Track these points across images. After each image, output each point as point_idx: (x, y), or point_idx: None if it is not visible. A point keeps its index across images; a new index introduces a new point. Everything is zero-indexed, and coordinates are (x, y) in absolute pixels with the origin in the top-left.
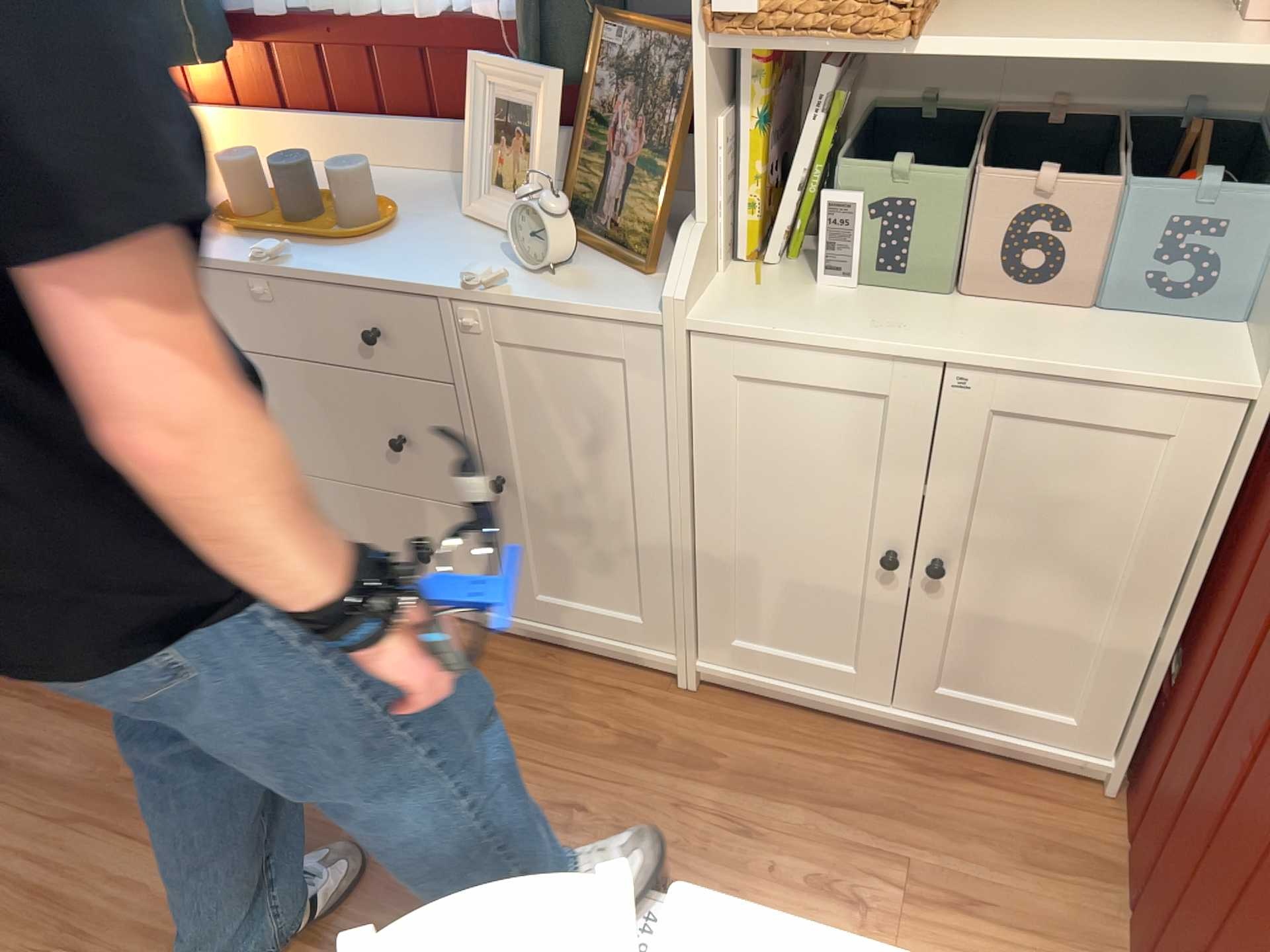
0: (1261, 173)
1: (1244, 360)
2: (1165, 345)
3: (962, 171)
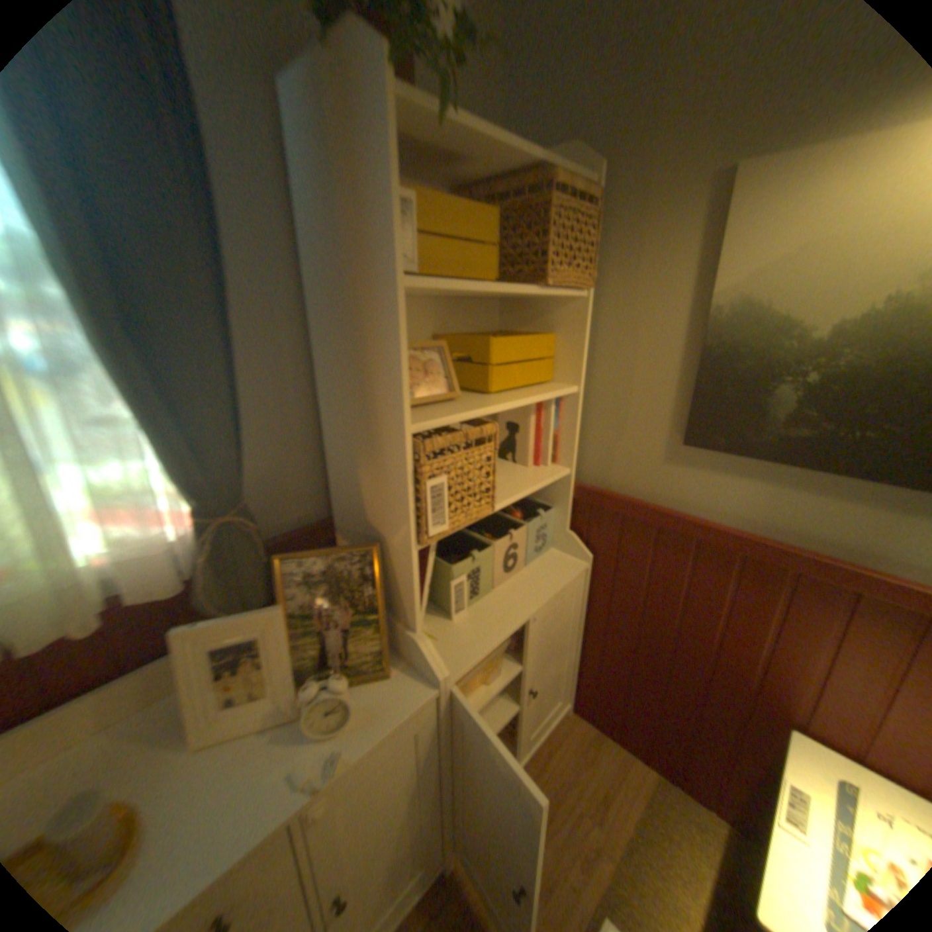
0: (530, 499)
1: (574, 555)
2: (553, 562)
3: (482, 541)
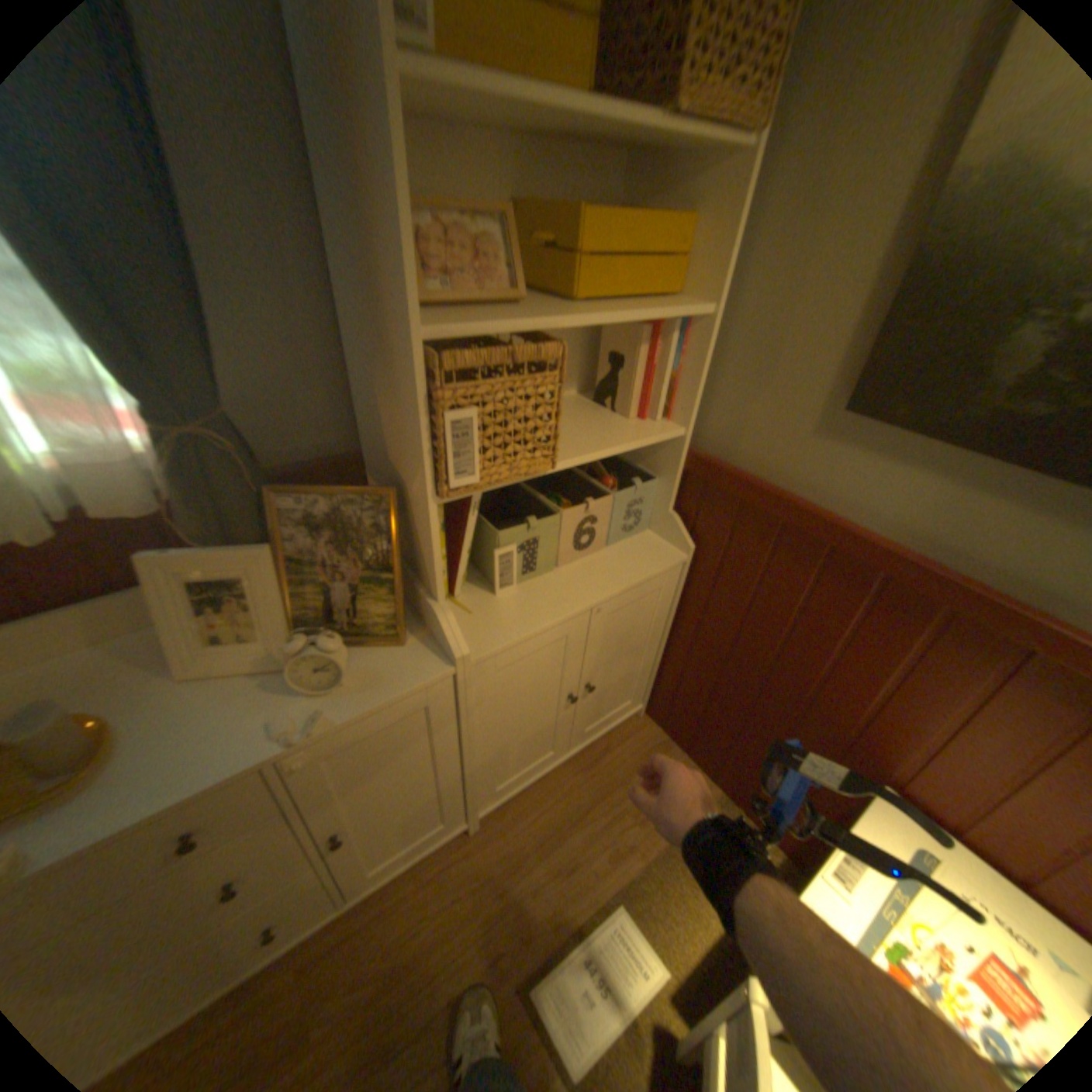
0: (631, 466)
1: (674, 543)
2: (644, 548)
3: (549, 508)
